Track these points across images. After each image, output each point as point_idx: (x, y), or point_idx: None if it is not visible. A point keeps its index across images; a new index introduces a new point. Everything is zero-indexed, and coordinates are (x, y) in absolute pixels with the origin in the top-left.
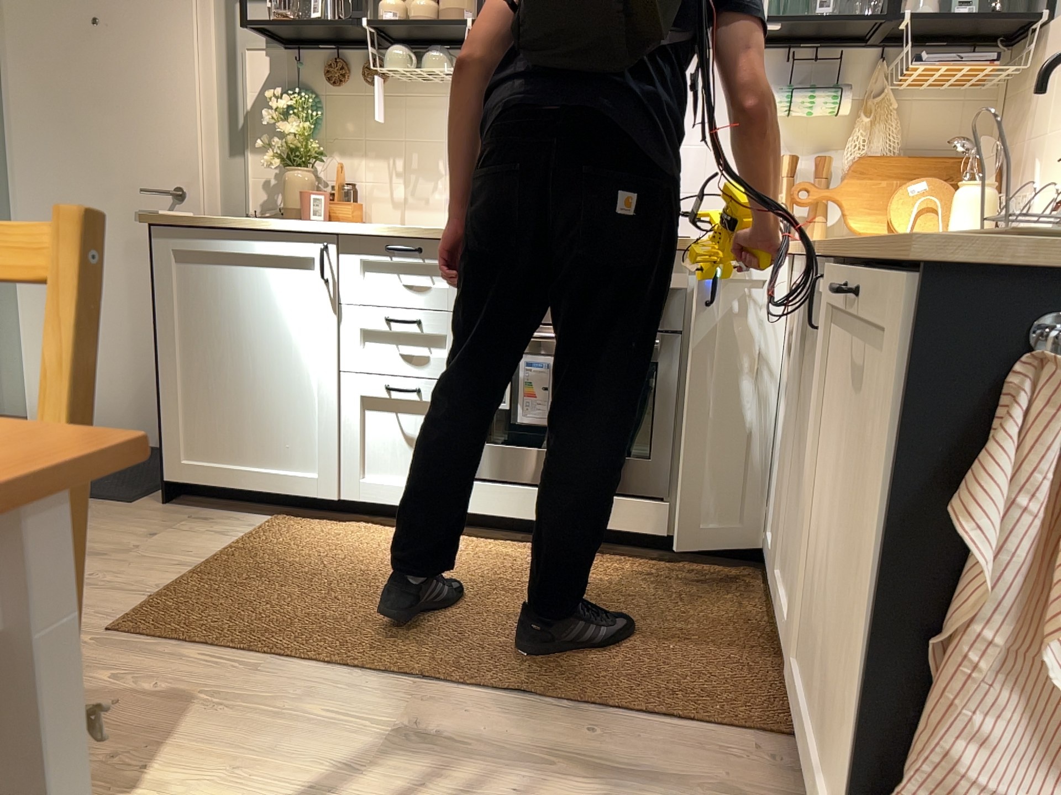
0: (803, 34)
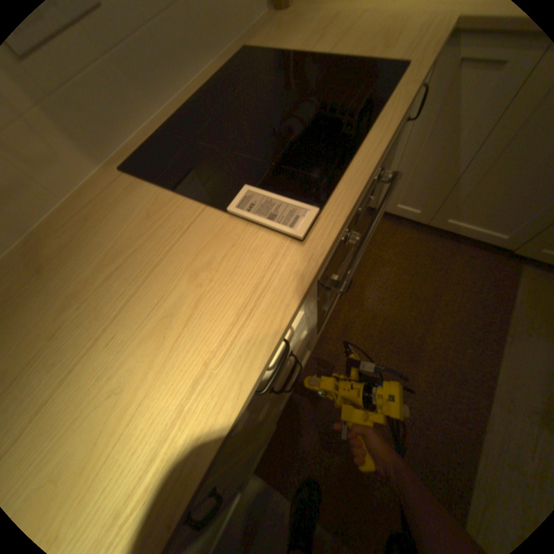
0: None
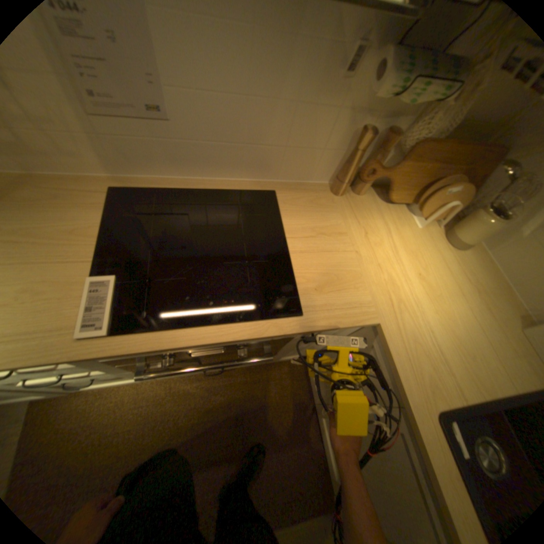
0: None
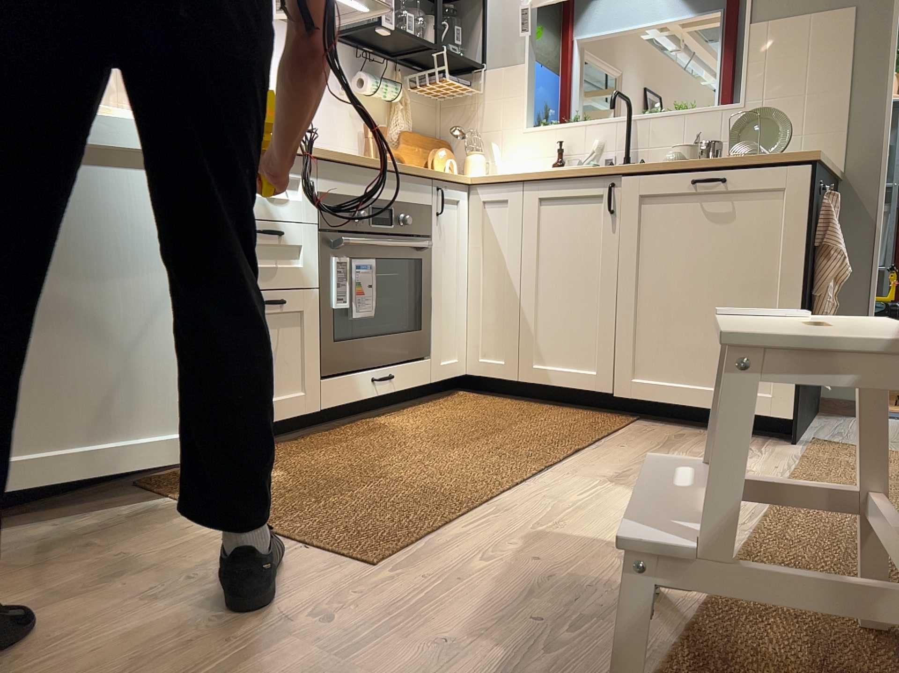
0: (373, 43)
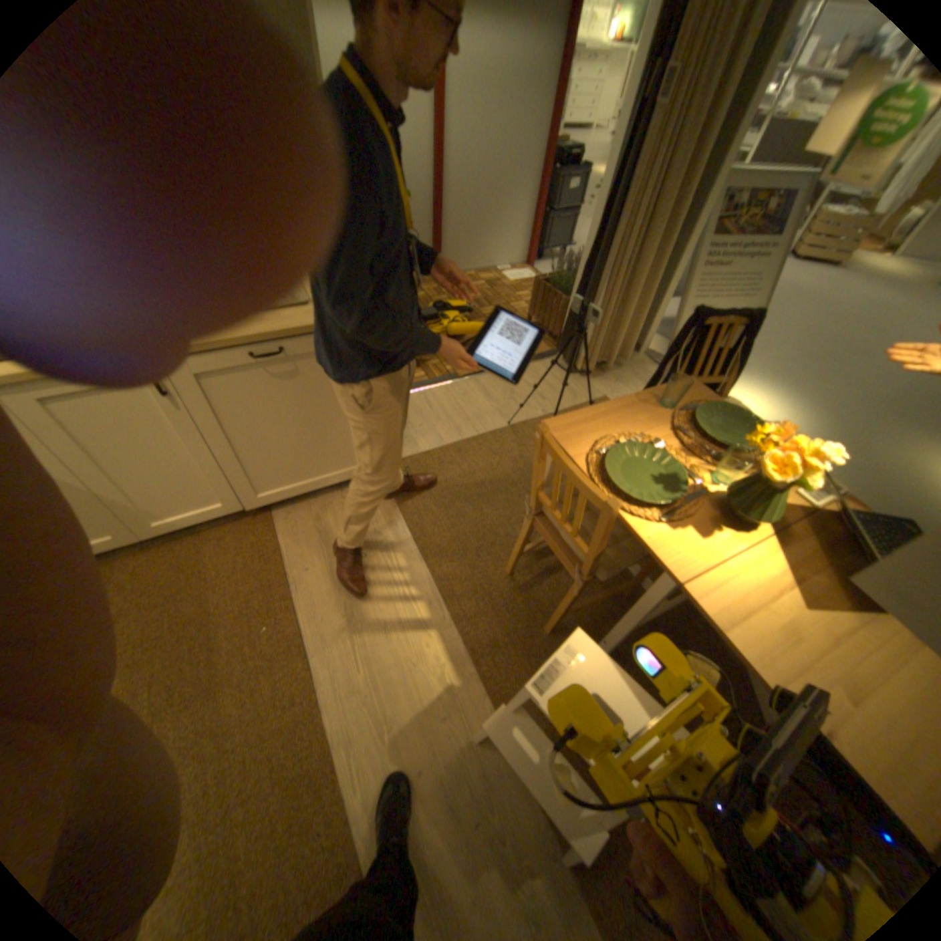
0: None
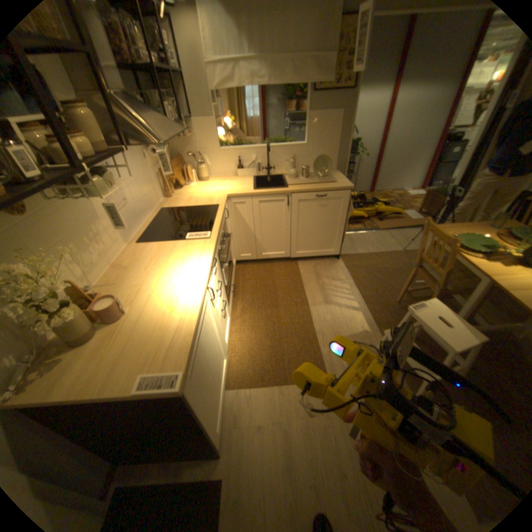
0: None
